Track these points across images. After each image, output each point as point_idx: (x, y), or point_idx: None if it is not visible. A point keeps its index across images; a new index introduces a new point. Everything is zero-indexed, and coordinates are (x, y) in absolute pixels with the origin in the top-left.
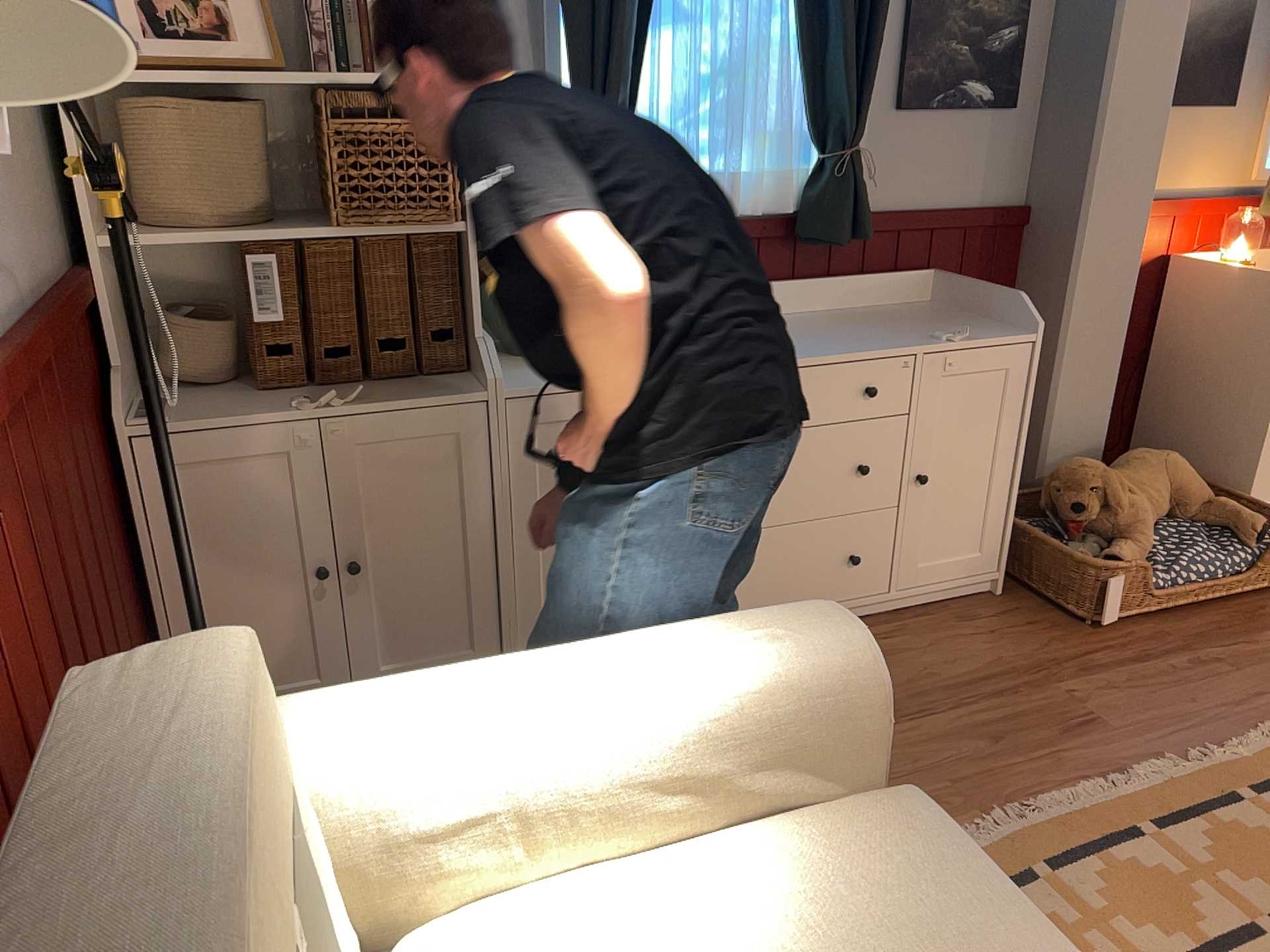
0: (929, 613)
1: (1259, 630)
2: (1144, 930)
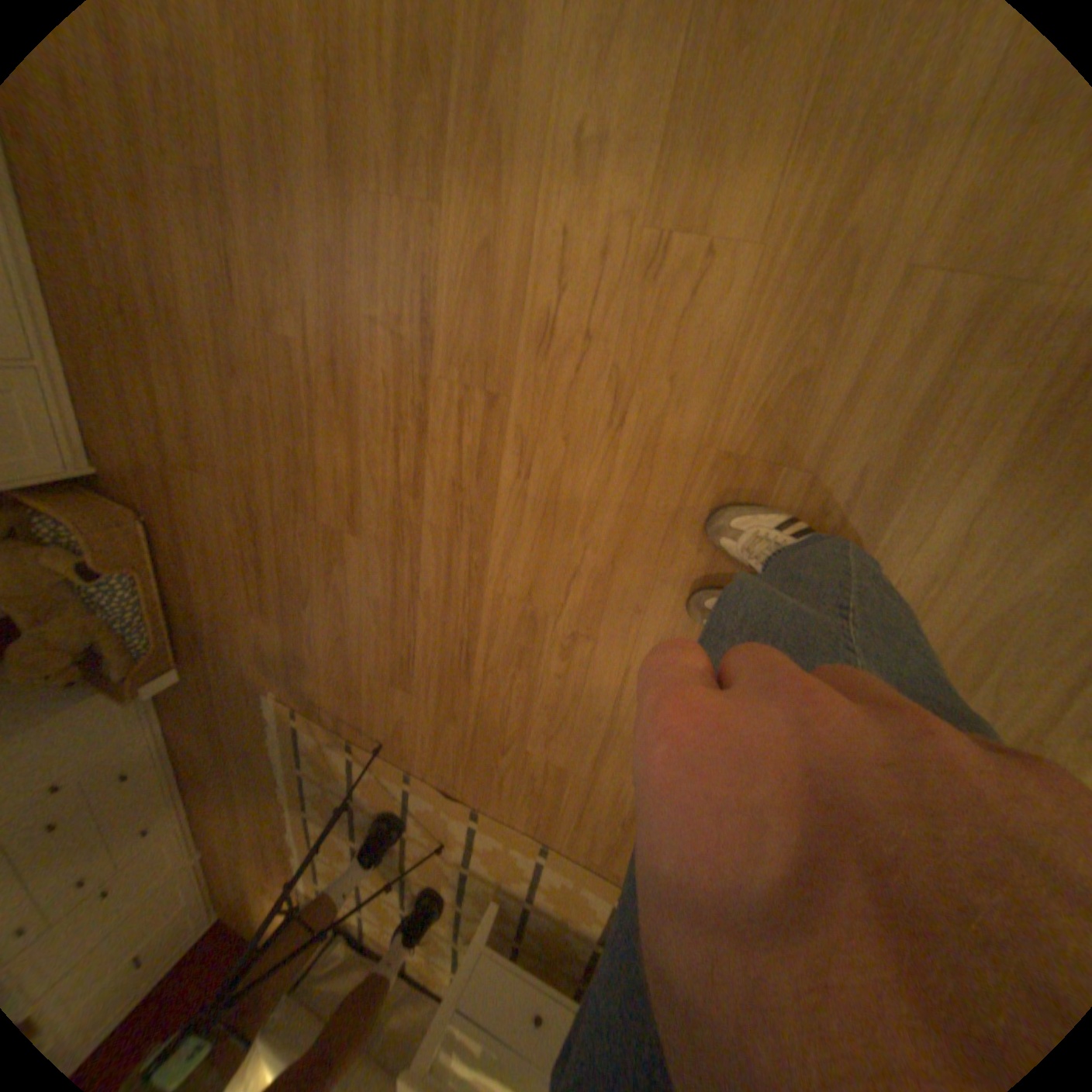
0: (152, 710)
1: (181, 599)
2: (331, 863)
